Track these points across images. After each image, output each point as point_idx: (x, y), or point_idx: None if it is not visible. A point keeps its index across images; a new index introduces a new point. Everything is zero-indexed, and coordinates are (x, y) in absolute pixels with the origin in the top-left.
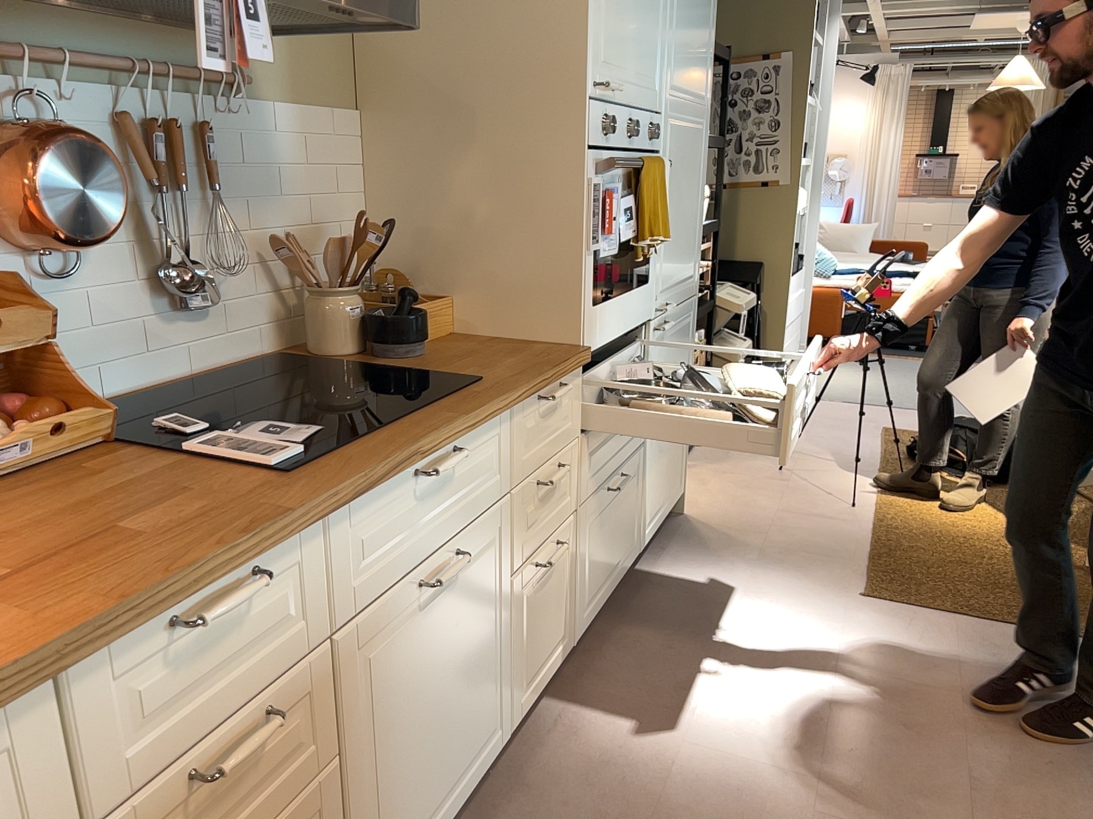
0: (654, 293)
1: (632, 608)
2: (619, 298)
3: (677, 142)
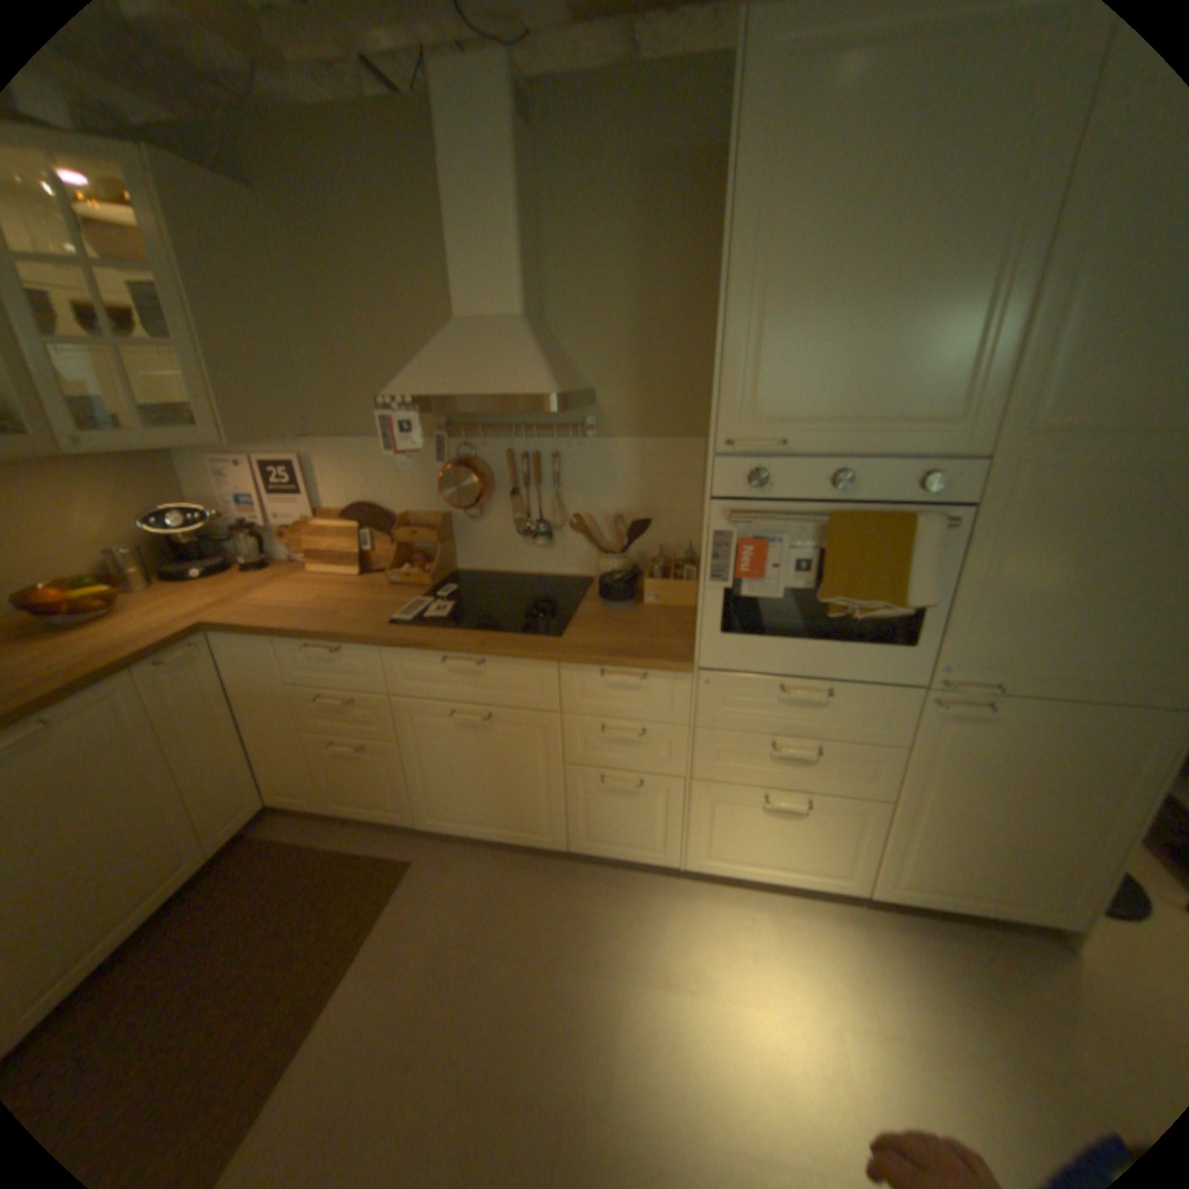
0: (938, 663)
1: (806, 921)
2: (799, 641)
3: (1073, 490)
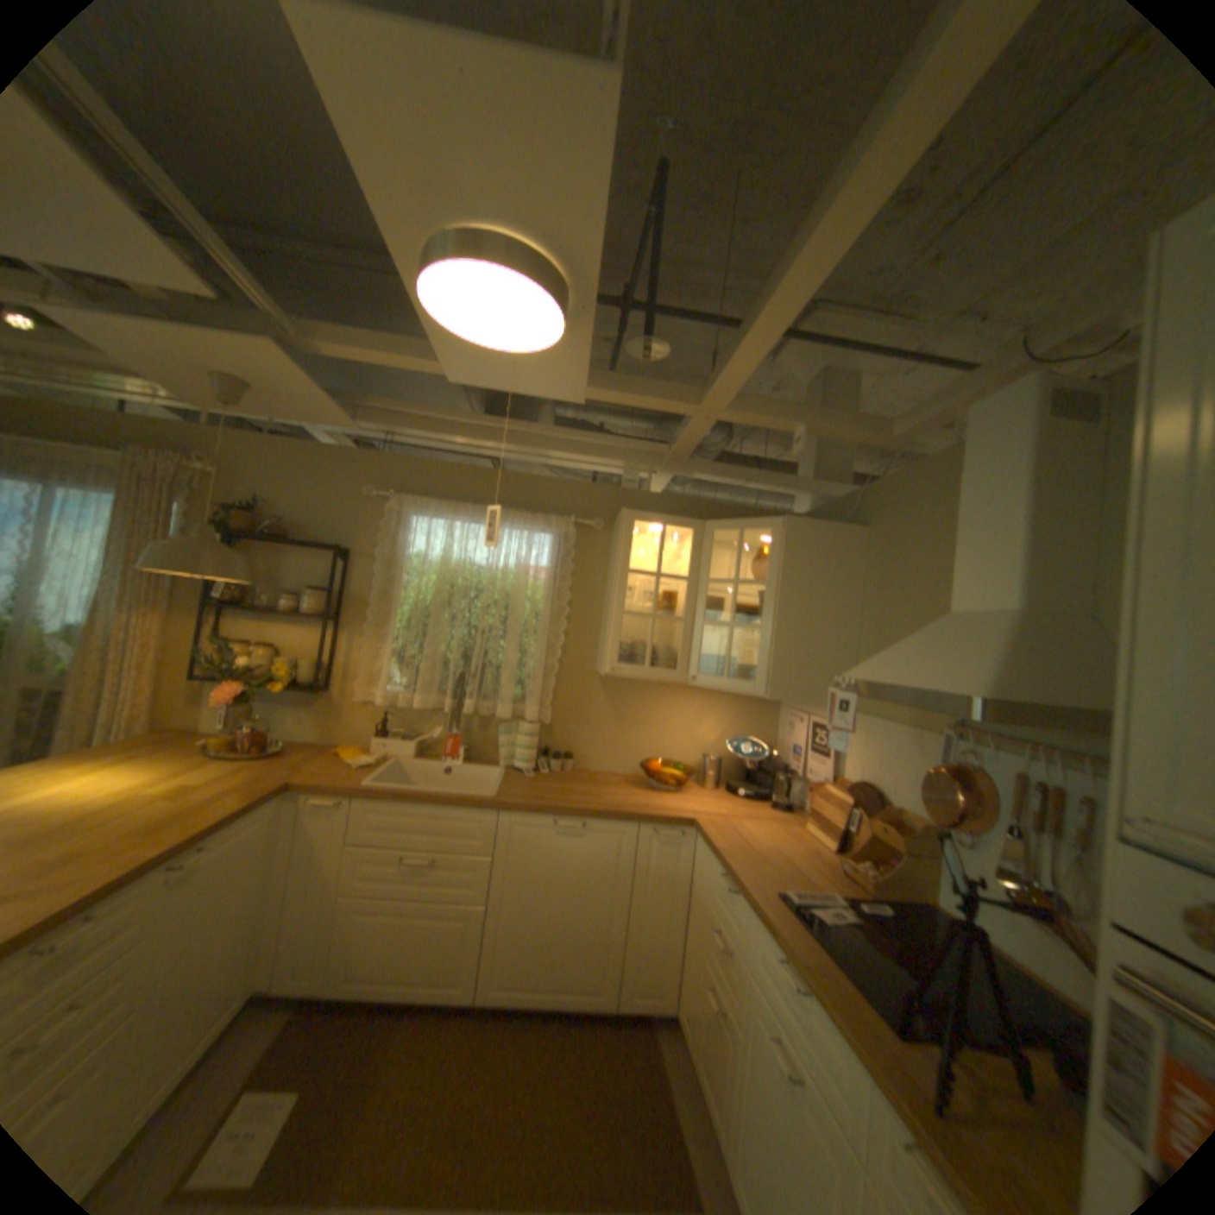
0: None
1: None
2: None
3: None
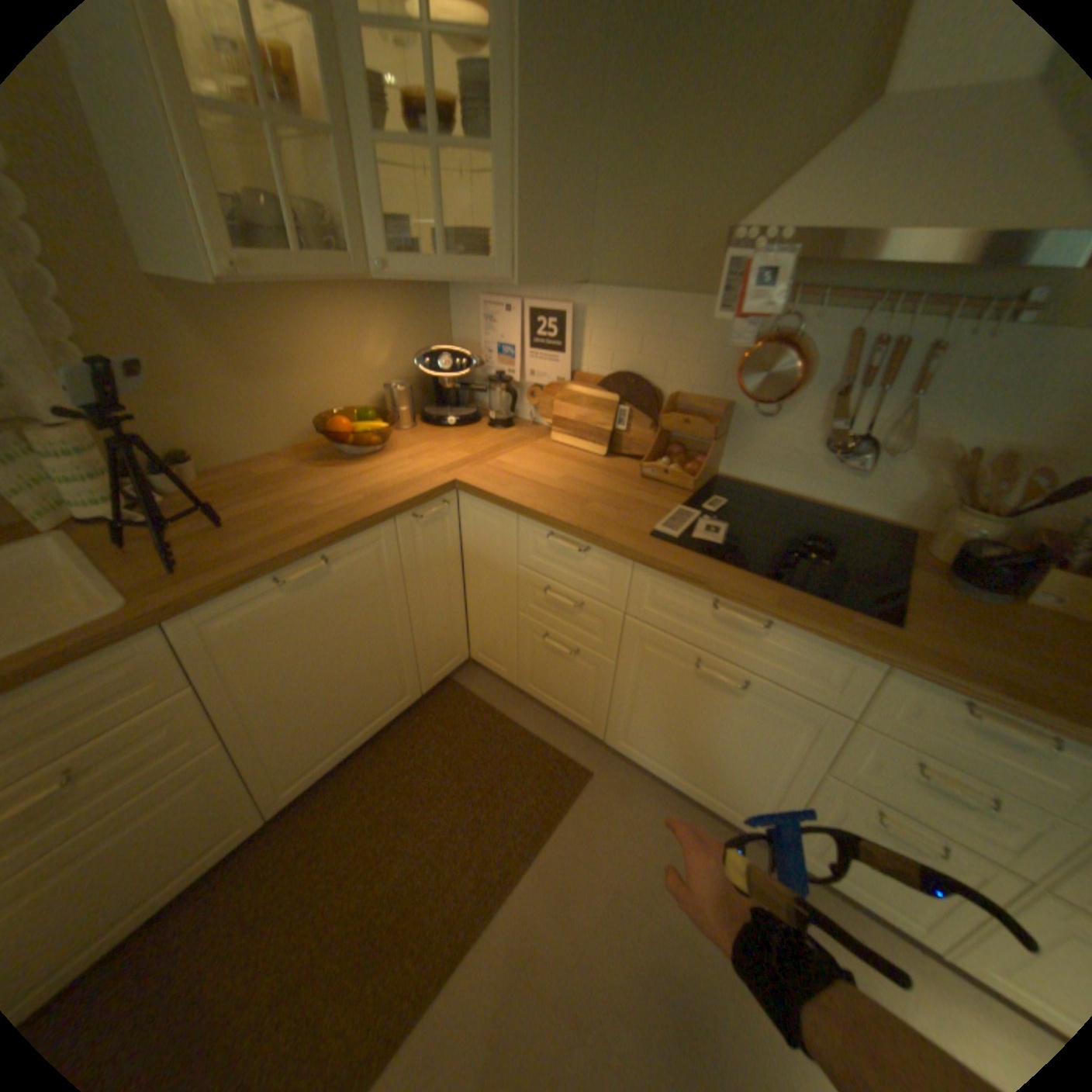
0: None
1: None
2: None
3: None
